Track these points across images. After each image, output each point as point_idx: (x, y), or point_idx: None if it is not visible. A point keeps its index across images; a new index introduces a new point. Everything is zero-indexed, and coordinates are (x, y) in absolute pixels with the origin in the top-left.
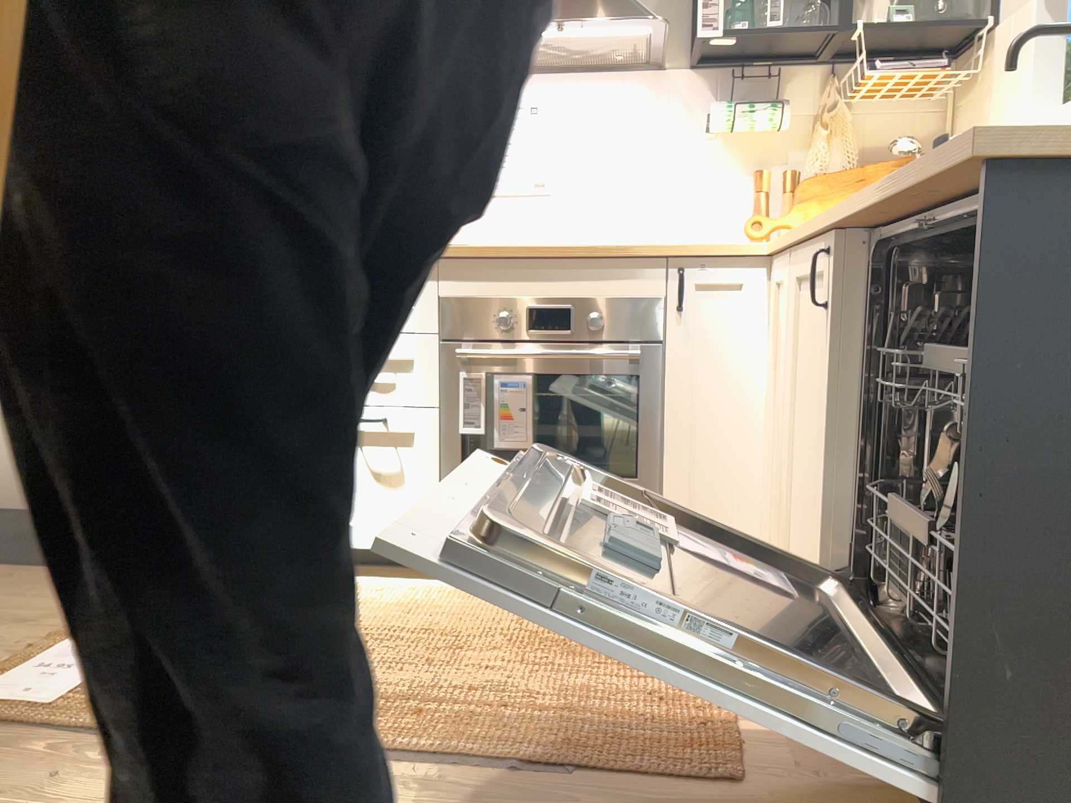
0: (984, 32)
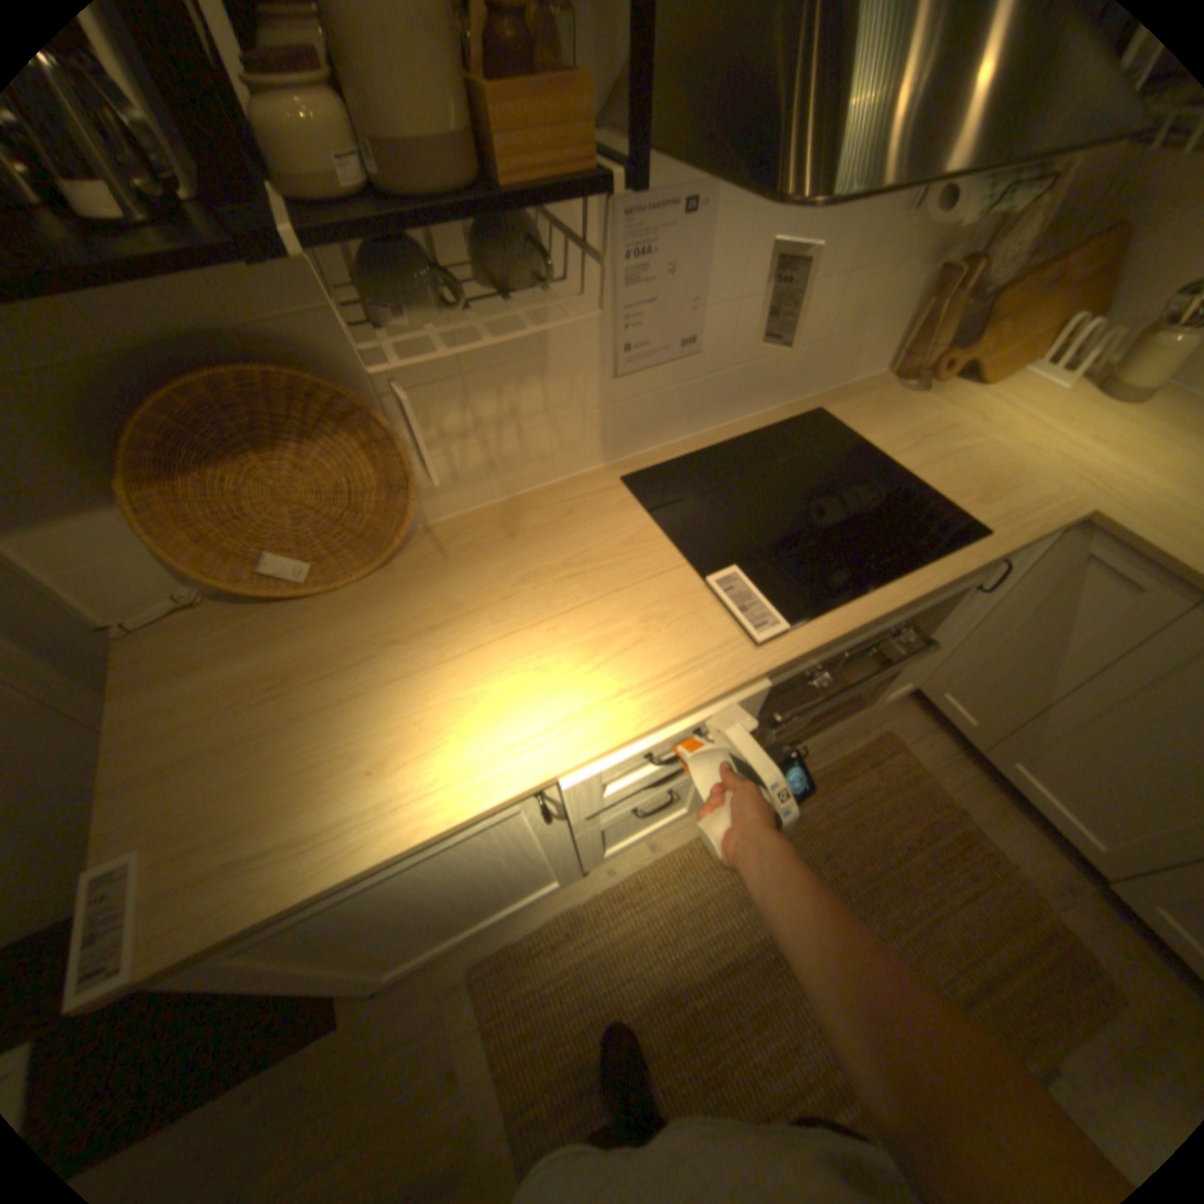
0: None
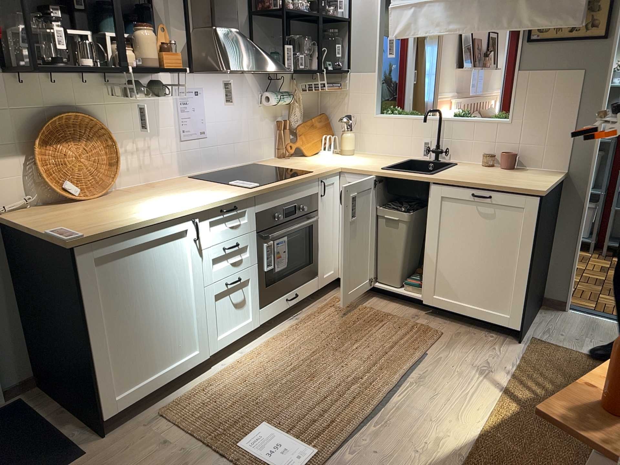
0: (345, 72)
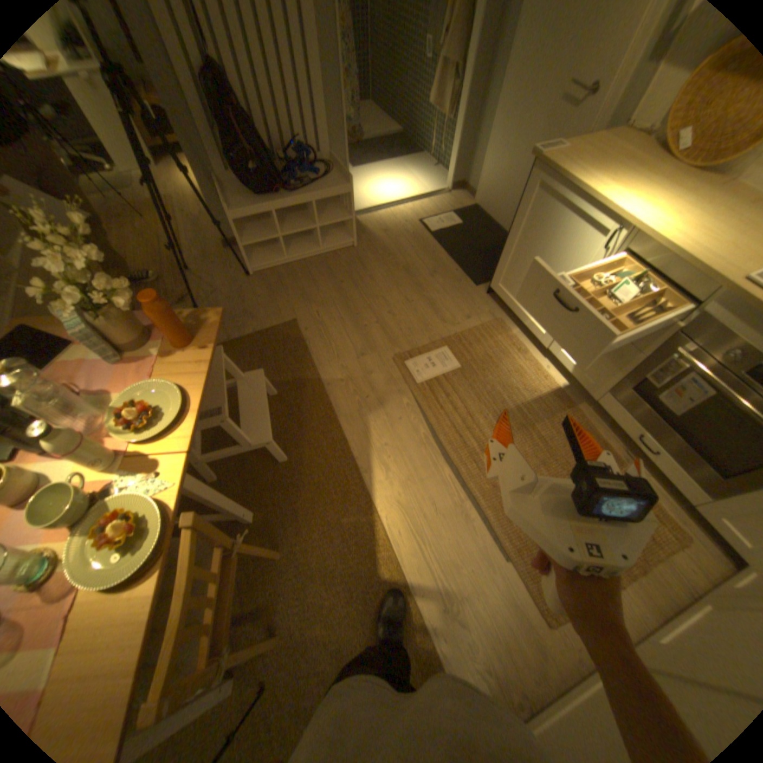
0: None
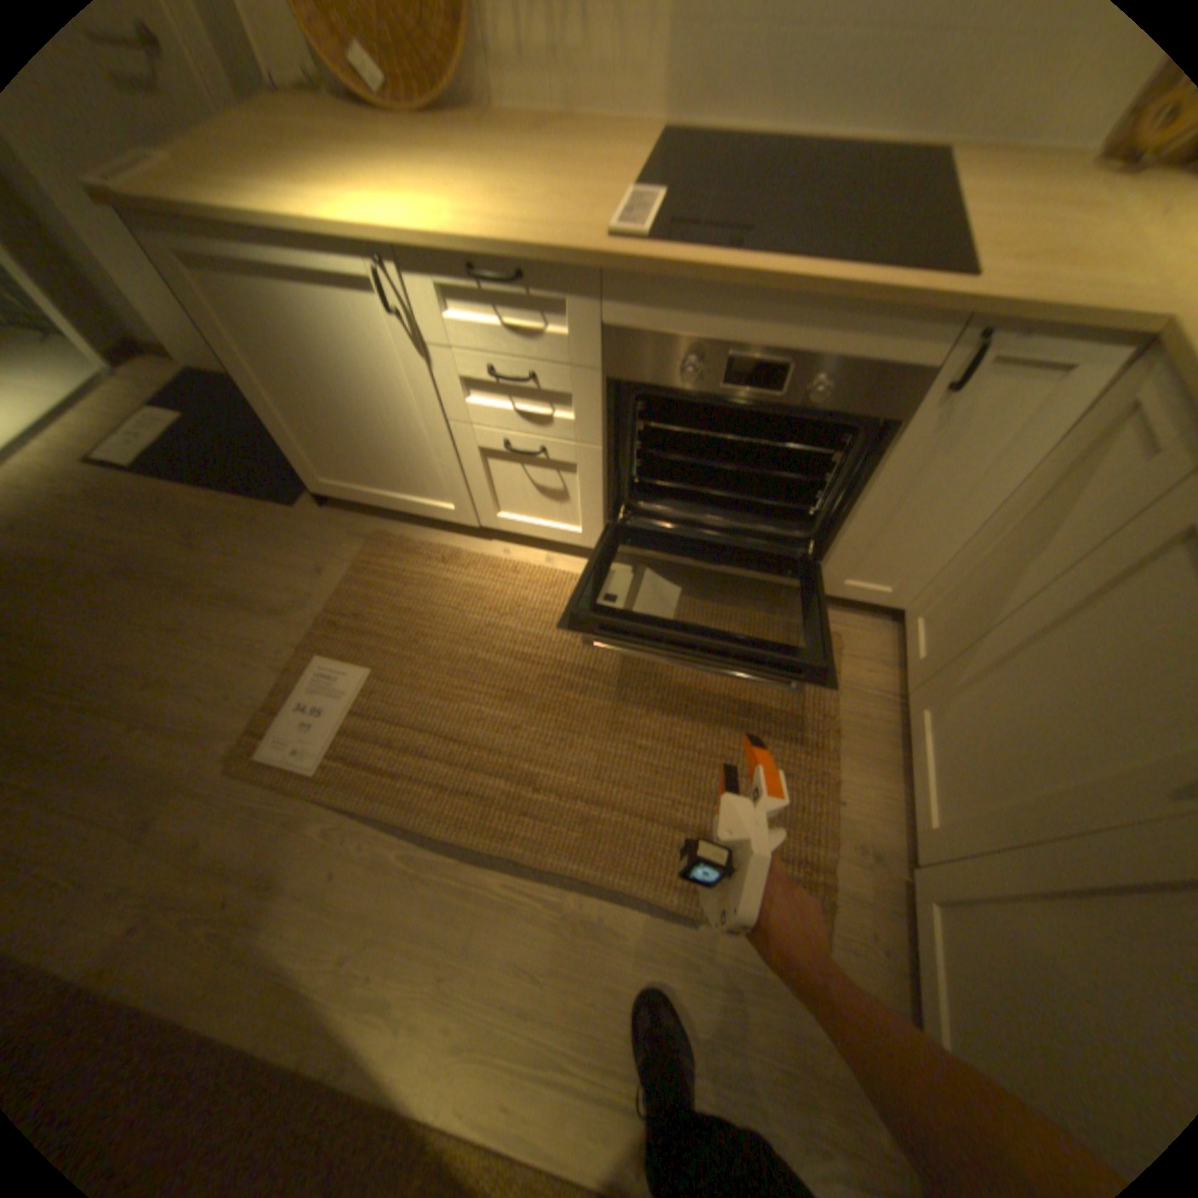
0: None
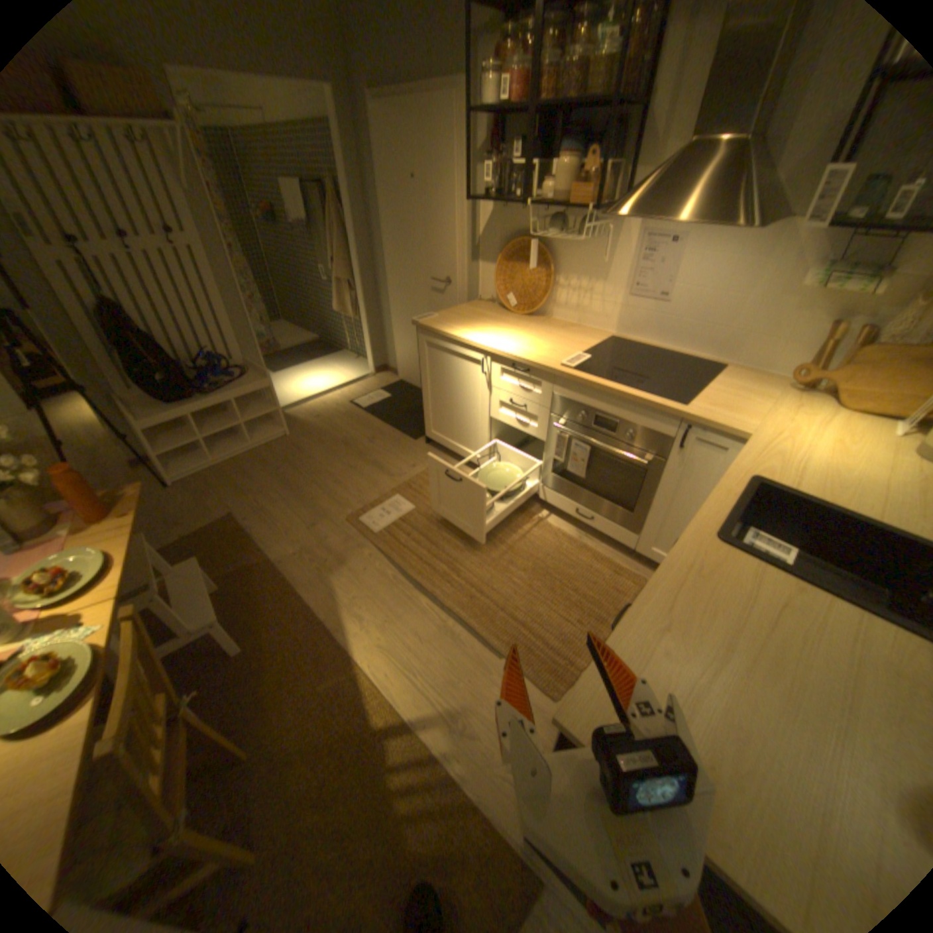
0: None
